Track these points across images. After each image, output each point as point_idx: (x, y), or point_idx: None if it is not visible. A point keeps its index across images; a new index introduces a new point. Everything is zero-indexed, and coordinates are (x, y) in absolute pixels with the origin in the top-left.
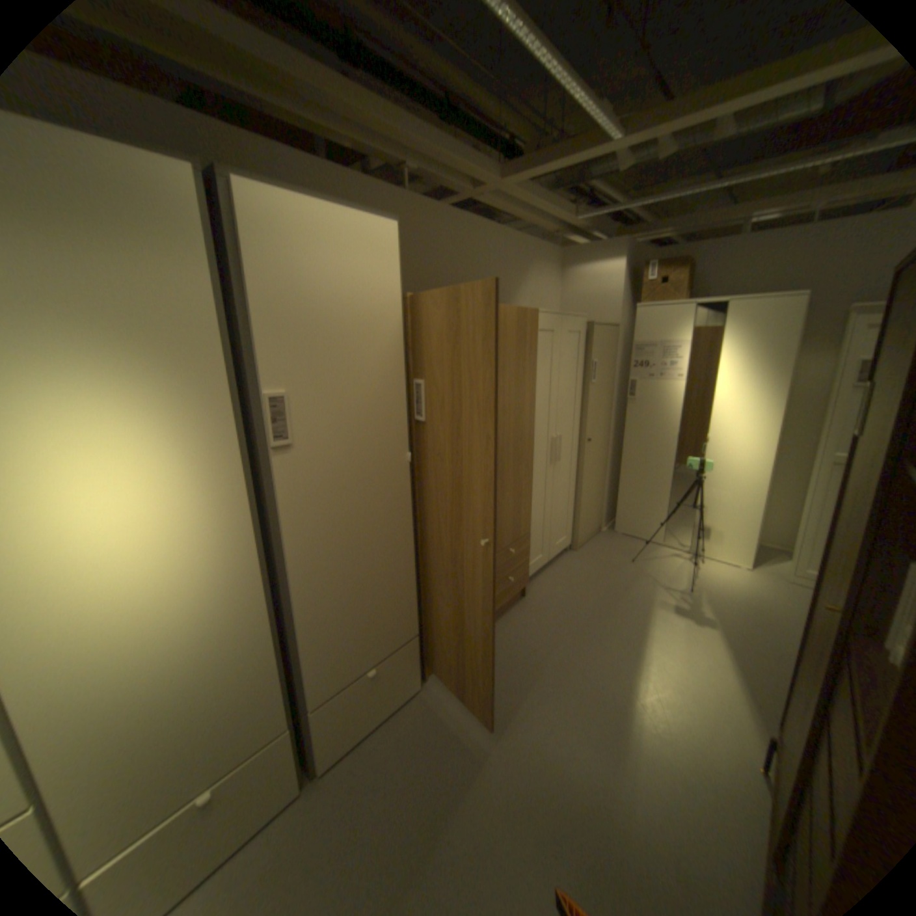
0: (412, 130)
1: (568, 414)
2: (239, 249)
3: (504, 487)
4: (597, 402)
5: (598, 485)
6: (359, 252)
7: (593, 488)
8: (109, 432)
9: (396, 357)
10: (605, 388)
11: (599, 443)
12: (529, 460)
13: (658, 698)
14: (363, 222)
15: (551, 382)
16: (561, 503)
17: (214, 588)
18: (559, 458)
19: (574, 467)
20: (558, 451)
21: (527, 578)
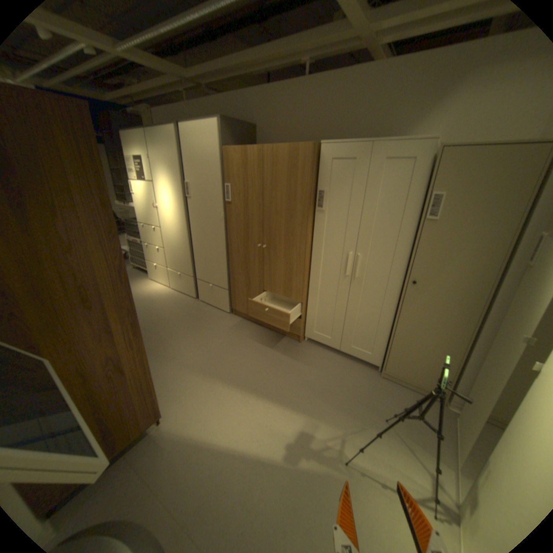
0: (273, 51)
1: (384, 241)
2: (181, 143)
3: (277, 258)
4: (447, 245)
5: (443, 347)
6: (204, 135)
7: (427, 342)
8: (167, 186)
9: (217, 174)
10: (475, 233)
11: (448, 297)
12: (302, 253)
13: (216, 391)
14: (205, 123)
15: (350, 204)
16: (365, 318)
17: (180, 228)
18: (356, 274)
19: (393, 299)
20: (356, 268)
21: (300, 332)
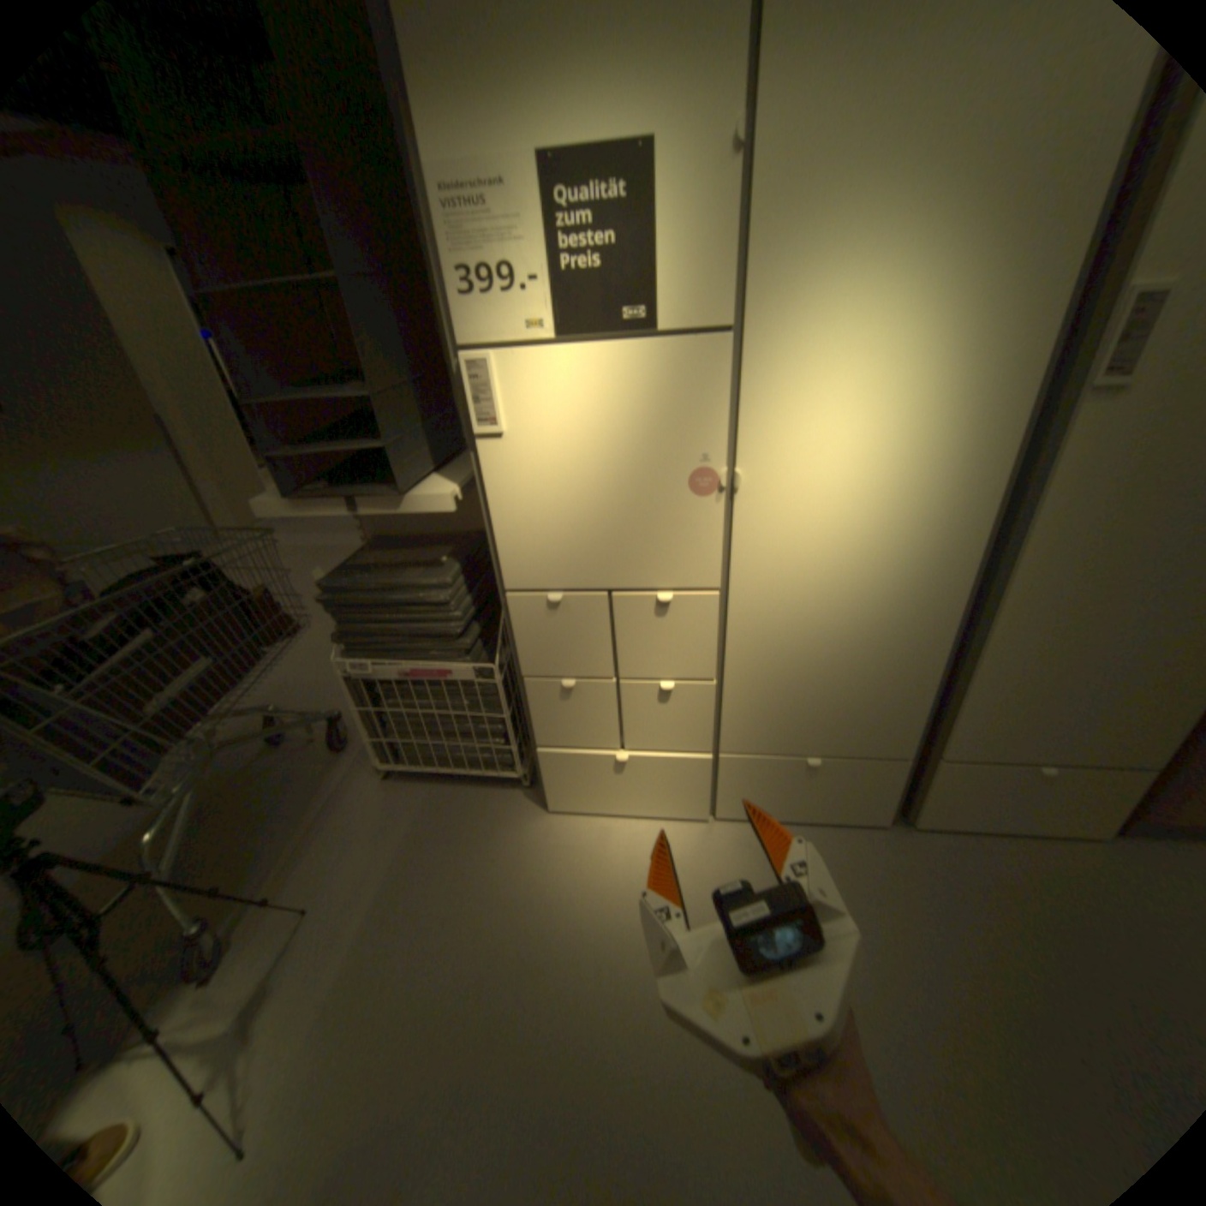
0: None
1: None
2: None
3: None
4: None
5: None
6: None
7: None
8: (899, 335)
9: None
10: None
11: None
12: None
13: None
14: None
15: None
16: None
17: (917, 566)
18: None
19: None
20: None
21: None
